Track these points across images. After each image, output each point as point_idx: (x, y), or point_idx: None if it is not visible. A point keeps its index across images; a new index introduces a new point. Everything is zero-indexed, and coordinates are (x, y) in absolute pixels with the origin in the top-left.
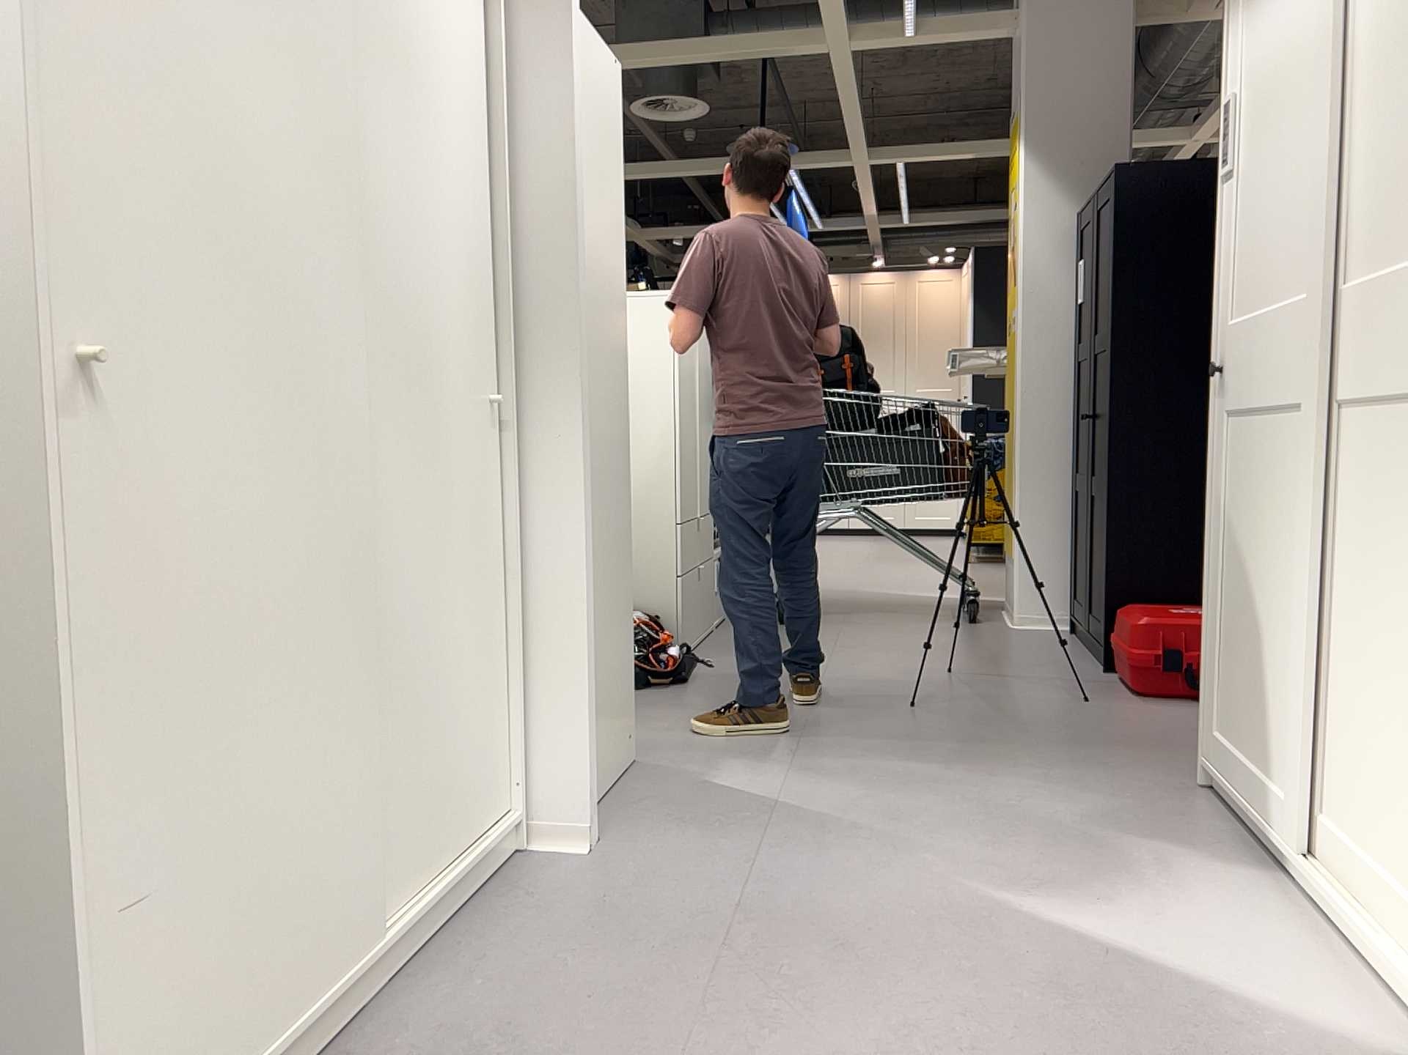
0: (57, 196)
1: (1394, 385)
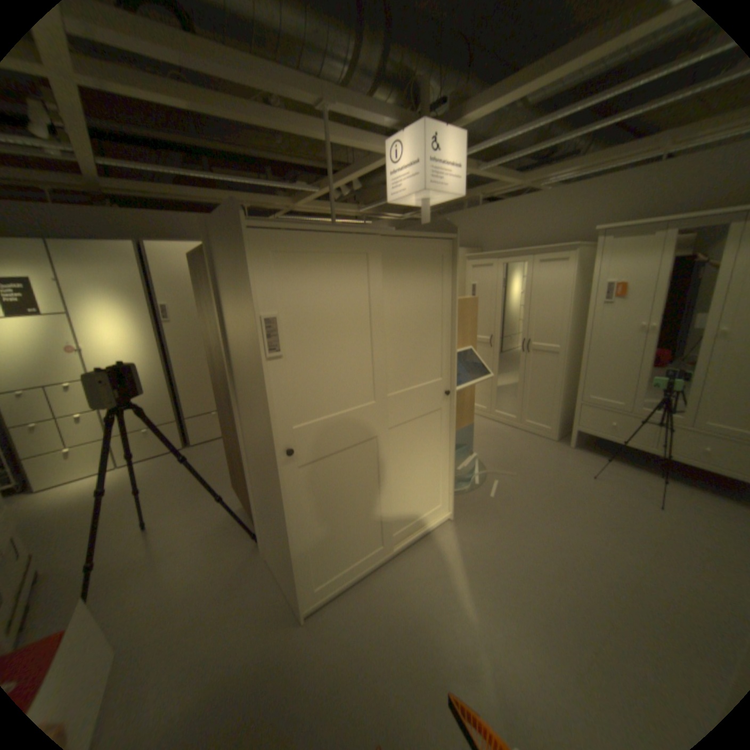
0: None
1: (418, 414)
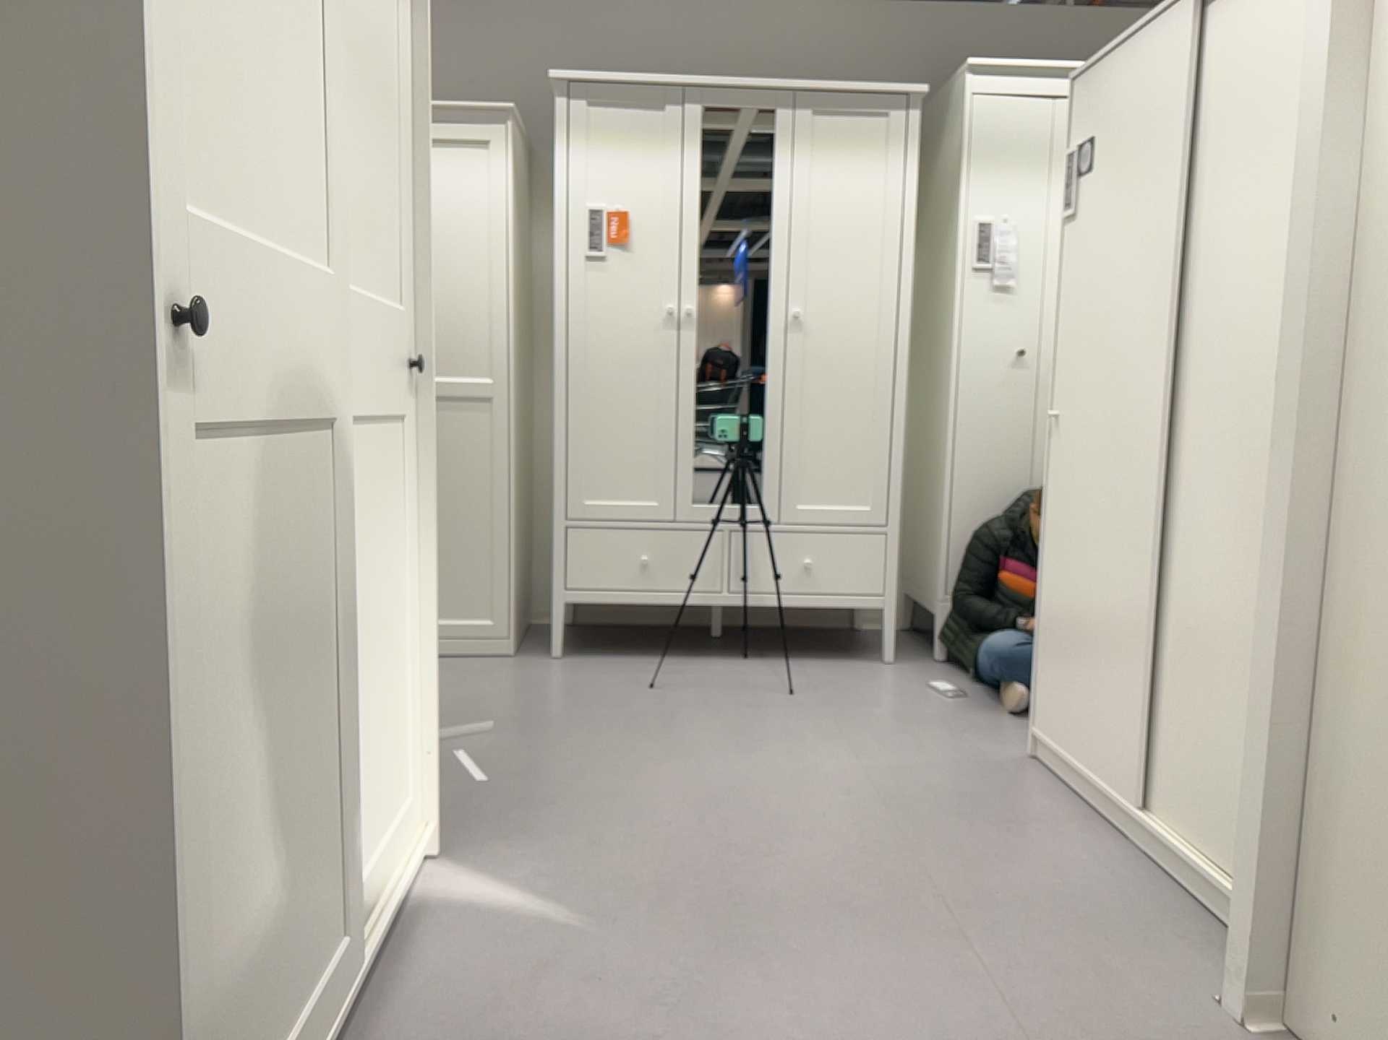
0: (1058, 358)
1: (369, 409)
